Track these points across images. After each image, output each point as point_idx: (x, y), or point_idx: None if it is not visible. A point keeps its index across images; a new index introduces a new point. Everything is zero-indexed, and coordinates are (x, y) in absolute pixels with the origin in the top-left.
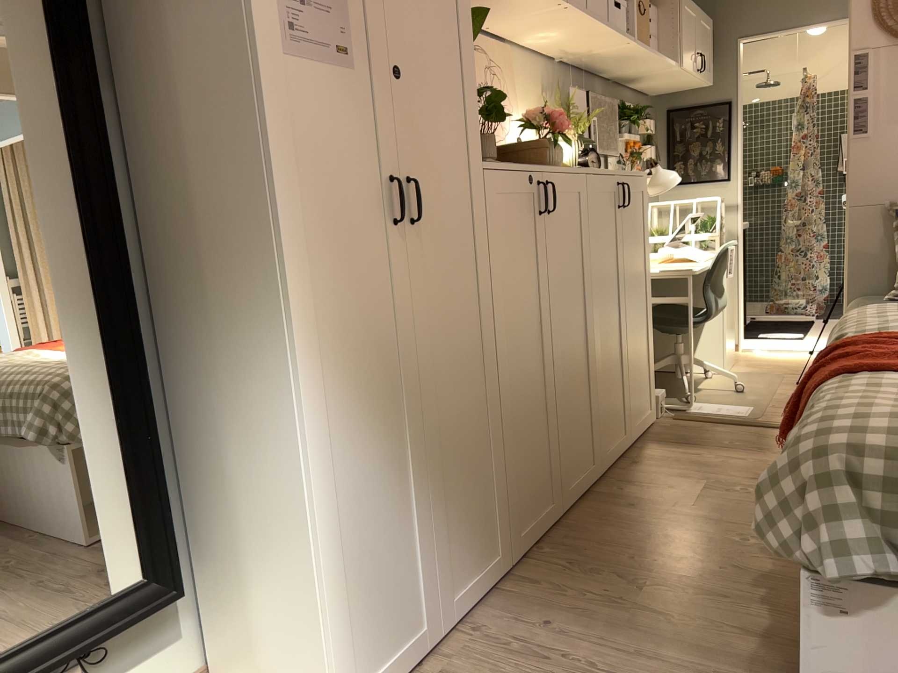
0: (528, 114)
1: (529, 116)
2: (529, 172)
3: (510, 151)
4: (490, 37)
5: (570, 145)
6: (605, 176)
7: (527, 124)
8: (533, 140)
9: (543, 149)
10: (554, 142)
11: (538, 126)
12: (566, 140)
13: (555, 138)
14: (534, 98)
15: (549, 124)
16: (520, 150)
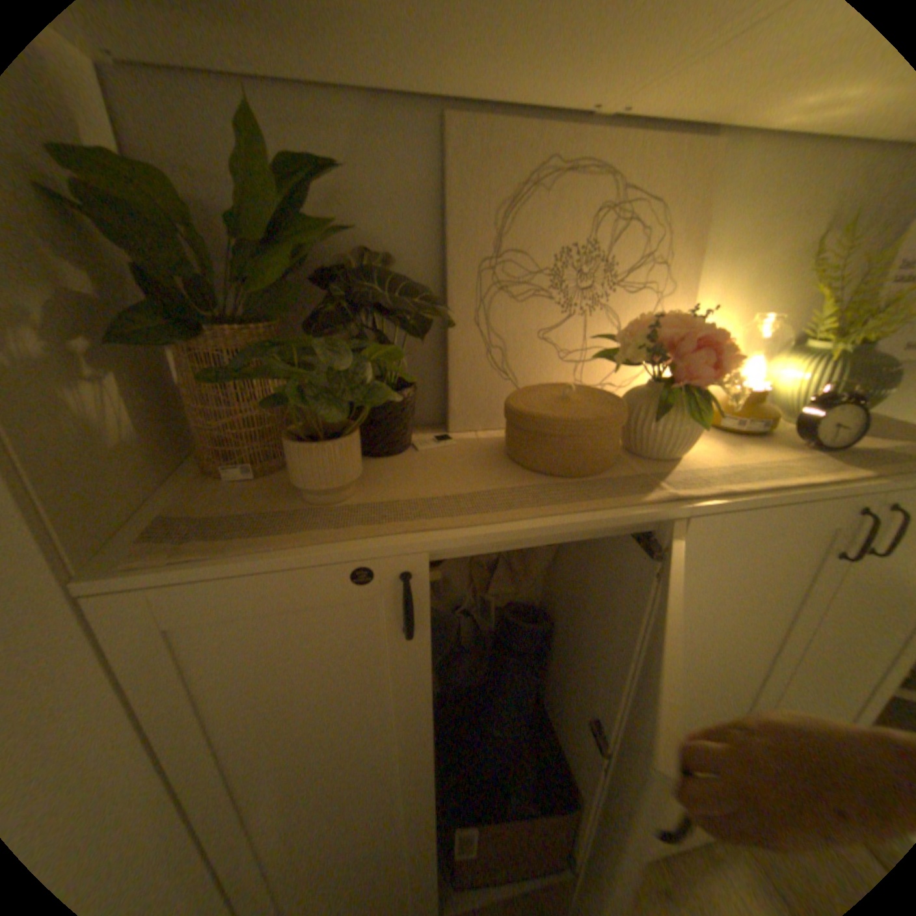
0: (631, 326)
1: (624, 336)
2: (356, 562)
3: (513, 421)
4: (656, 123)
5: (707, 421)
6: (799, 504)
7: (615, 352)
8: (558, 414)
9: (581, 436)
10: (673, 399)
11: (646, 358)
12: (697, 406)
13: (669, 397)
14: (788, 246)
15: (671, 359)
16: (527, 428)
